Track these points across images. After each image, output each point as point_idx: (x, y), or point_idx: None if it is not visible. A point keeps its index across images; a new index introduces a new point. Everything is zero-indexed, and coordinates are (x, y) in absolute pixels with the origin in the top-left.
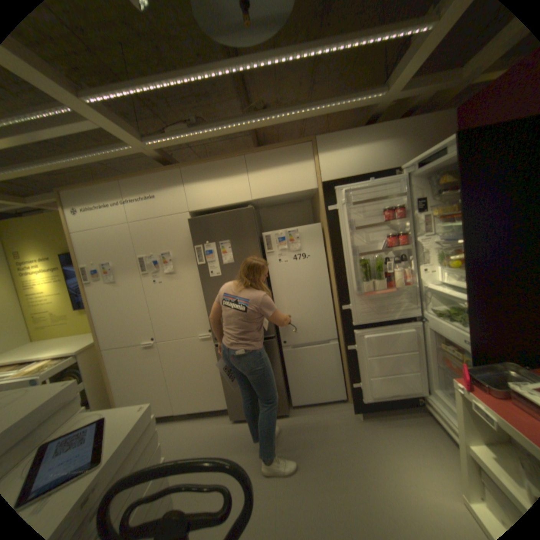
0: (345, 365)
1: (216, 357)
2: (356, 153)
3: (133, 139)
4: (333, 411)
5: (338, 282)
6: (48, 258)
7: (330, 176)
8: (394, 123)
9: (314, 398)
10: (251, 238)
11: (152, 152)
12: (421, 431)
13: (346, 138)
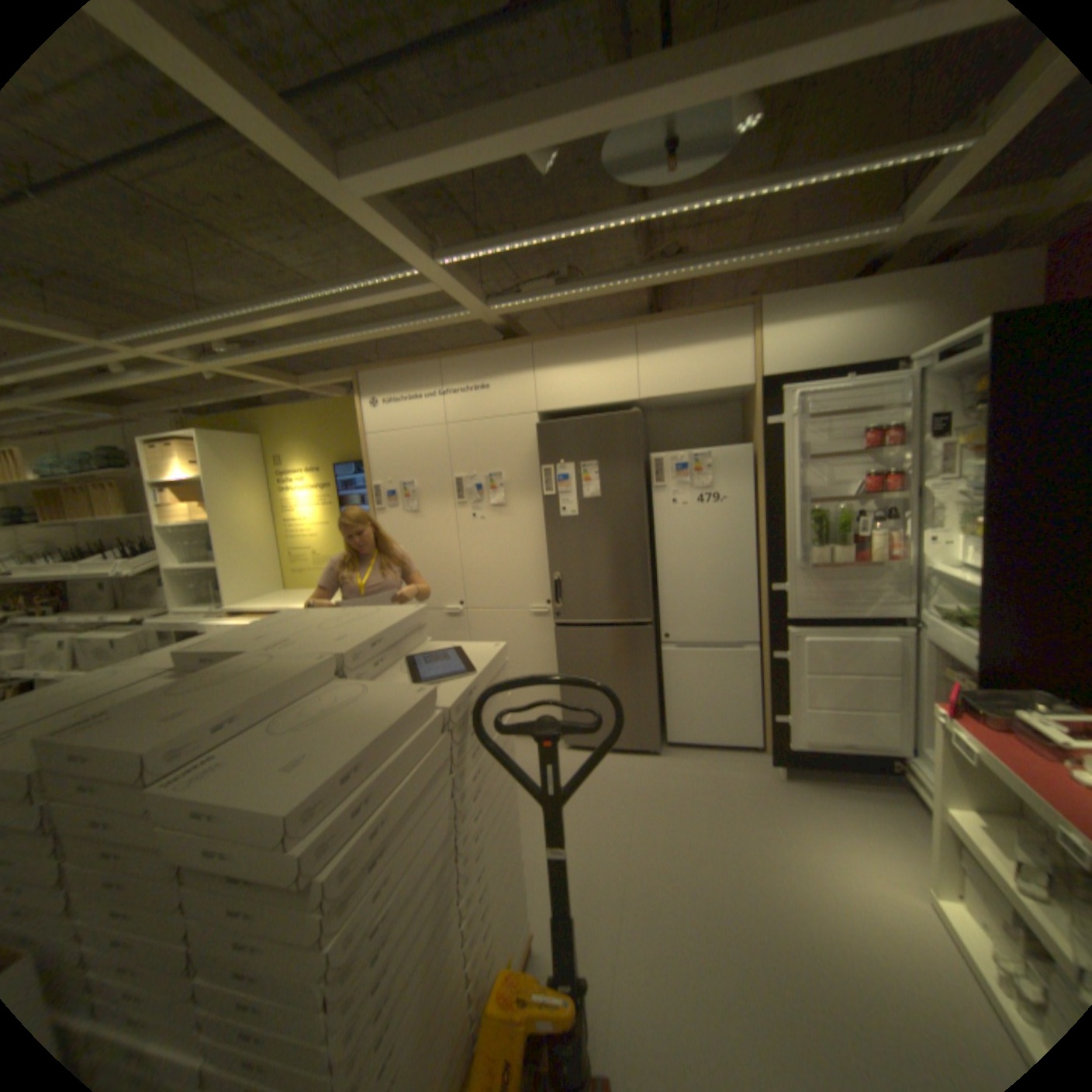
0: (768, 690)
1: (554, 645)
2: (832, 327)
3: (478, 303)
4: (736, 762)
5: (772, 546)
6: (318, 469)
7: (780, 365)
8: (912, 275)
9: (707, 736)
10: (631, 461)
11: (495, 319)
12: (888, 811)
13: (816, 300)
